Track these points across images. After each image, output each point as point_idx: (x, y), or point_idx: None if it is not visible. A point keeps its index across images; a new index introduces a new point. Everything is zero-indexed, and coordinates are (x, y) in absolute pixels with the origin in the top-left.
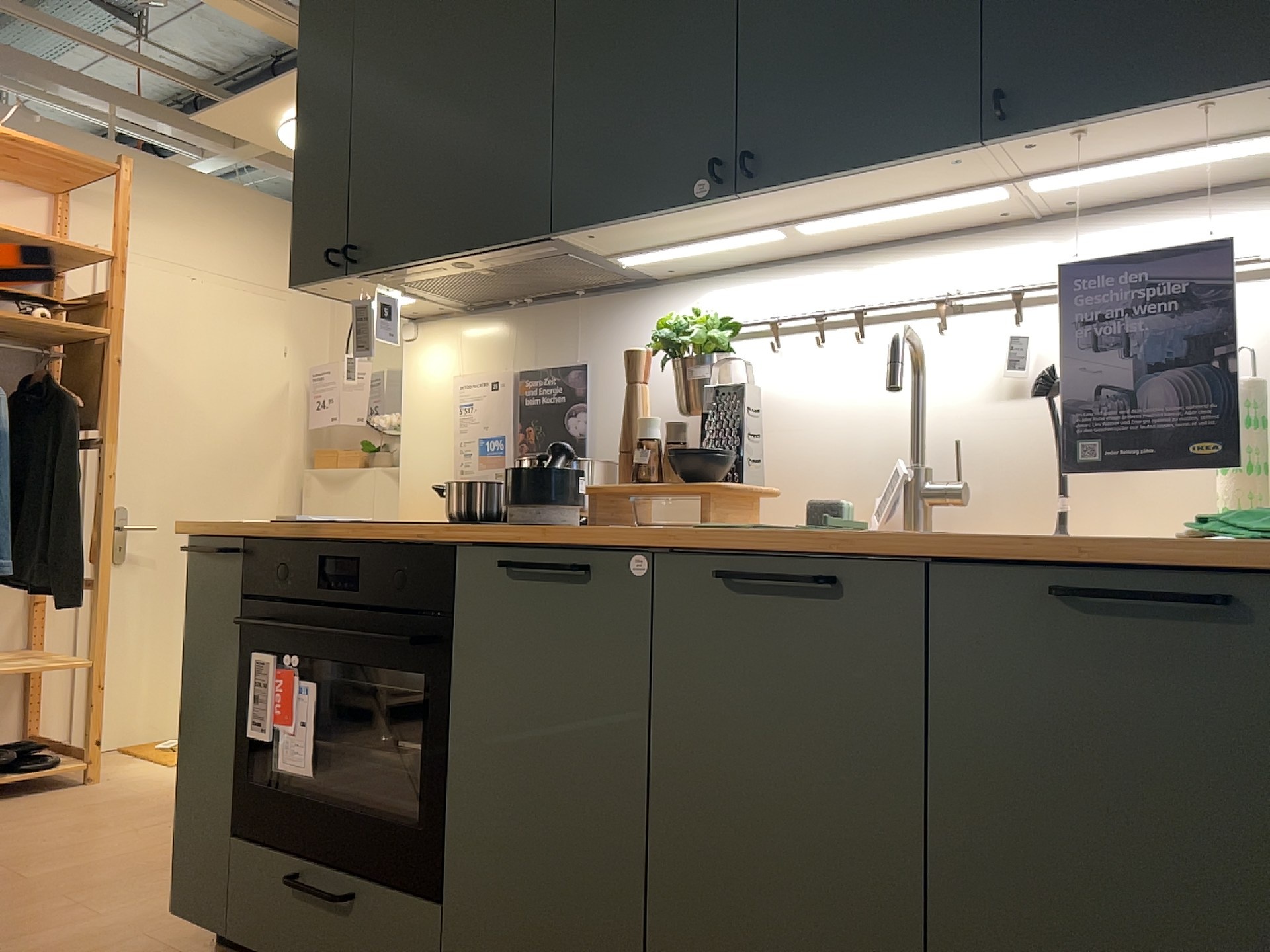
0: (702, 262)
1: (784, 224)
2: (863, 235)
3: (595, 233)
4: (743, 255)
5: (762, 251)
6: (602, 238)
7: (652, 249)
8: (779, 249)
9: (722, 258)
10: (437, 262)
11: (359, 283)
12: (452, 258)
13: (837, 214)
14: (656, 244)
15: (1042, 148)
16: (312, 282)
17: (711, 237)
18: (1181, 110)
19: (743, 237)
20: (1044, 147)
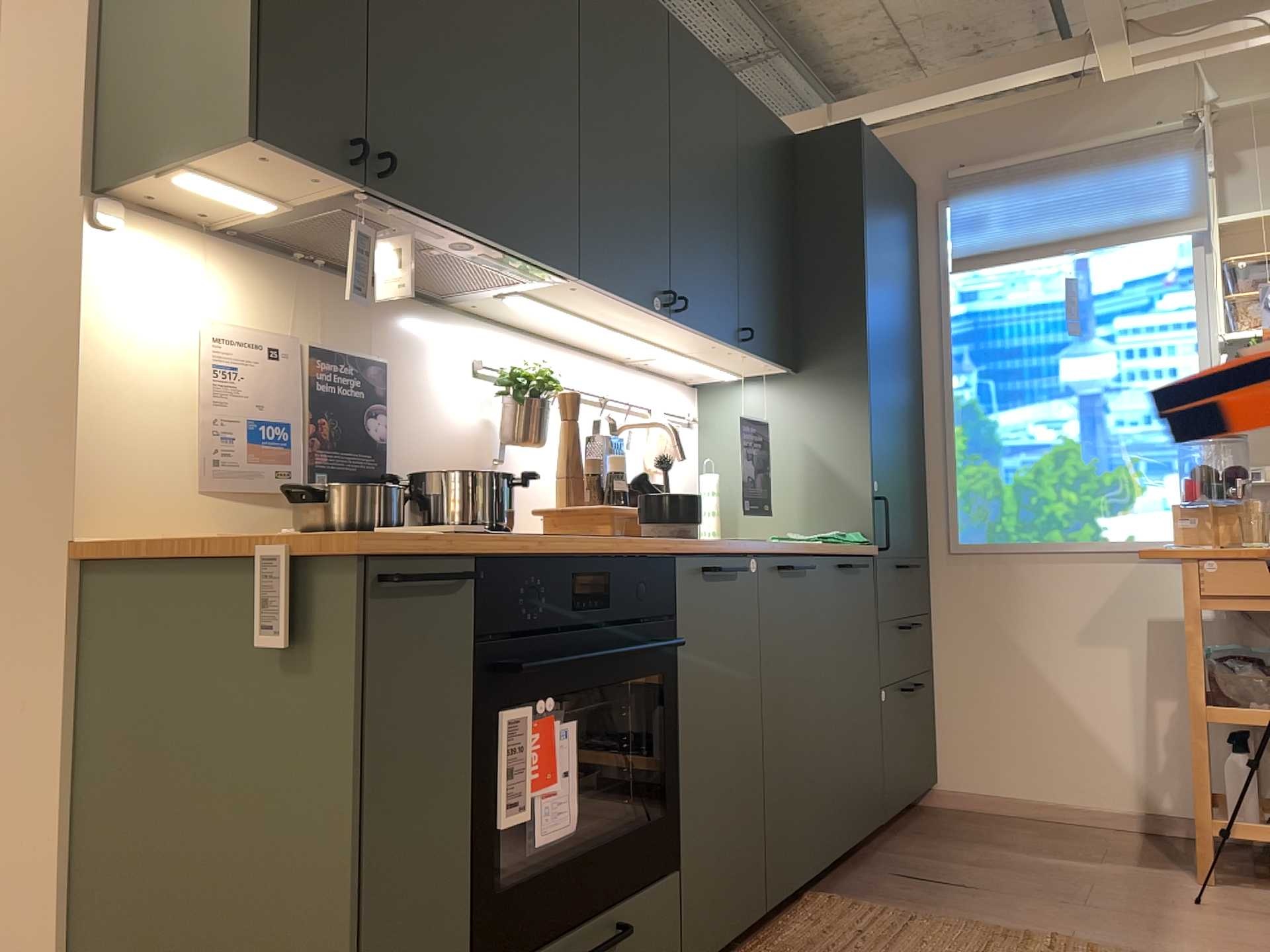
0: (498, 309)
1: (614, 327)
2: (580, 338)
3: (581, 287)
4: (524, 318)
5: (535, 322)
6: (565, 289)
7: (547, 303)
8: (546, 325)
9: (512, 314)
10: (465, 235)
11: (321, 185)
12: (483, 242)
13: (635, 335)
14: (552, 301)
15: (730, 353)
16: (286, 150)
17: (581, 314)
18: (766, 362)
19: (590, 322)
20: (731, 353)
